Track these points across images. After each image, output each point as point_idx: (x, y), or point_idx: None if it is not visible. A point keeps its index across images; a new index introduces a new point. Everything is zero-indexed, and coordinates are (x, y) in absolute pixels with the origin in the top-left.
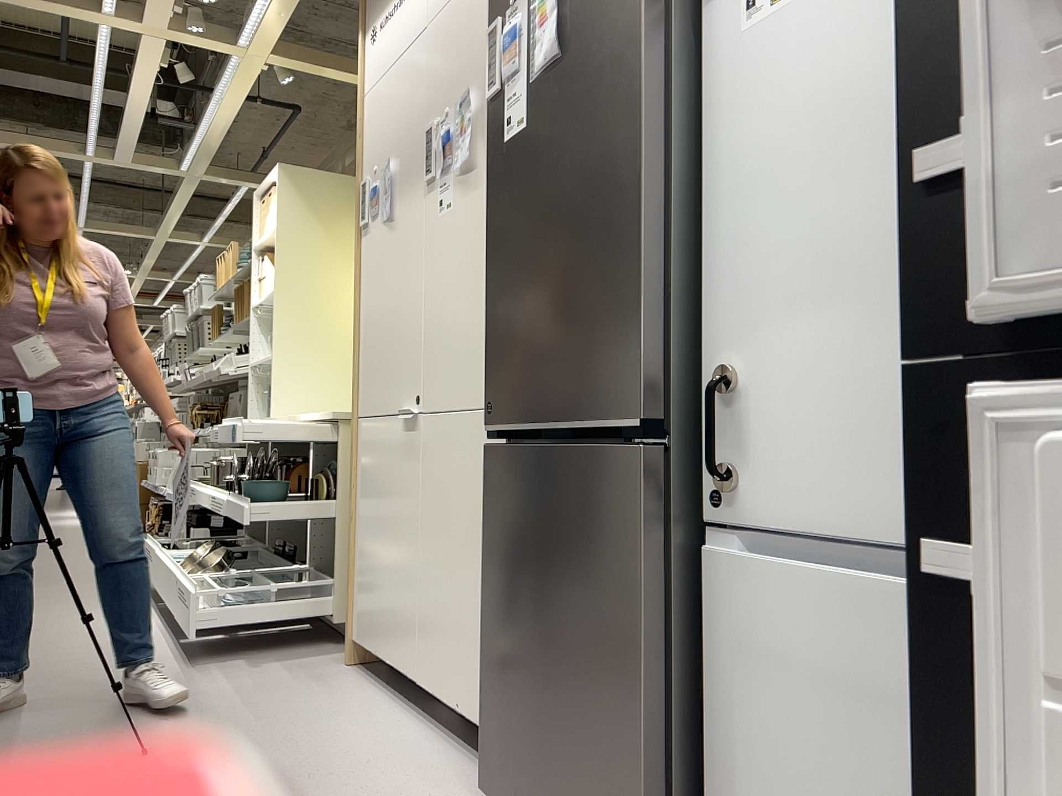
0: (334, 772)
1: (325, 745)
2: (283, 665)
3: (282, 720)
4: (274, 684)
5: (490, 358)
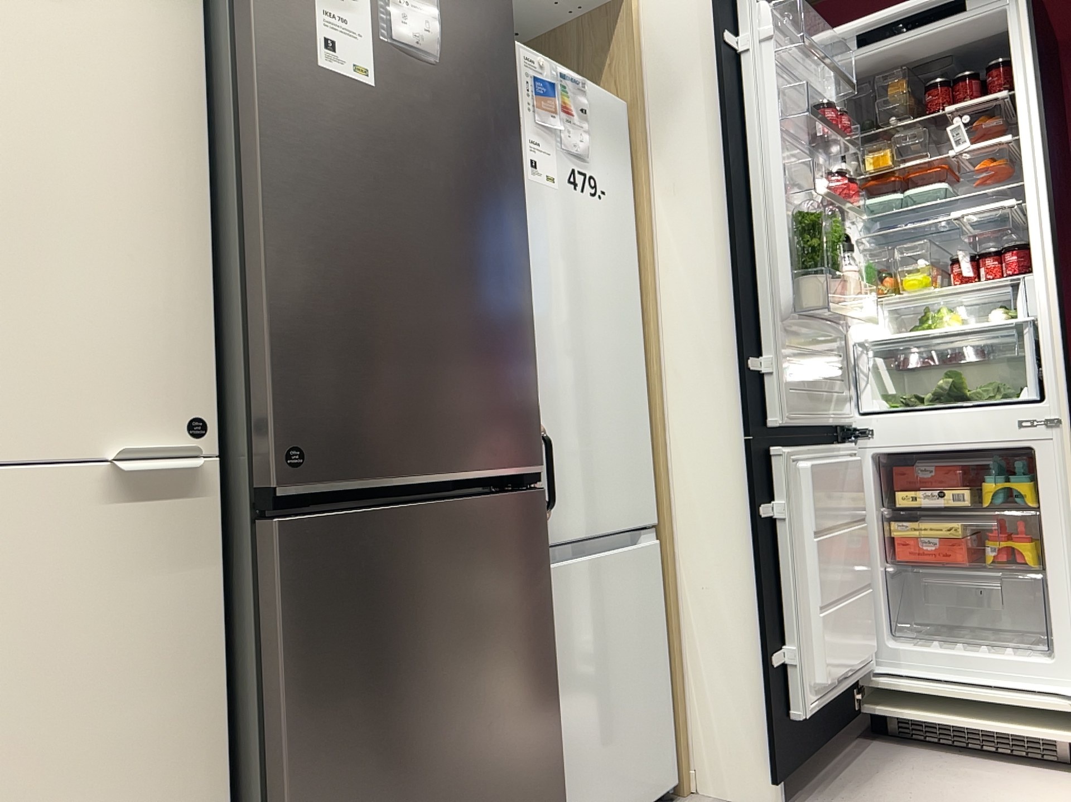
0: None
1: None
2: None
3: None
4: None
5: (285, 375)
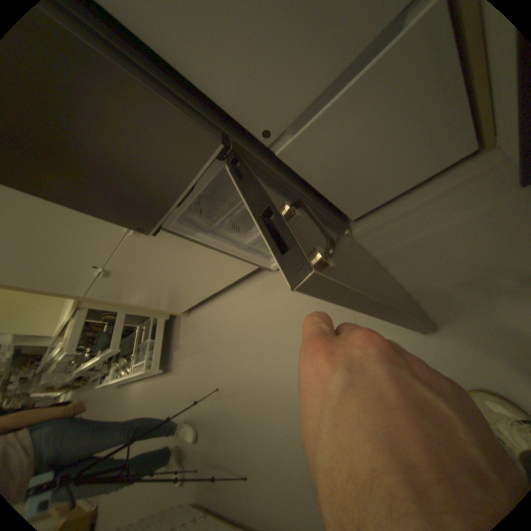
0: (244, 324)
1: (230, 326)
2: (183, 337)
3: (213, 339)
4: (192, 341)
5: (112, 217)
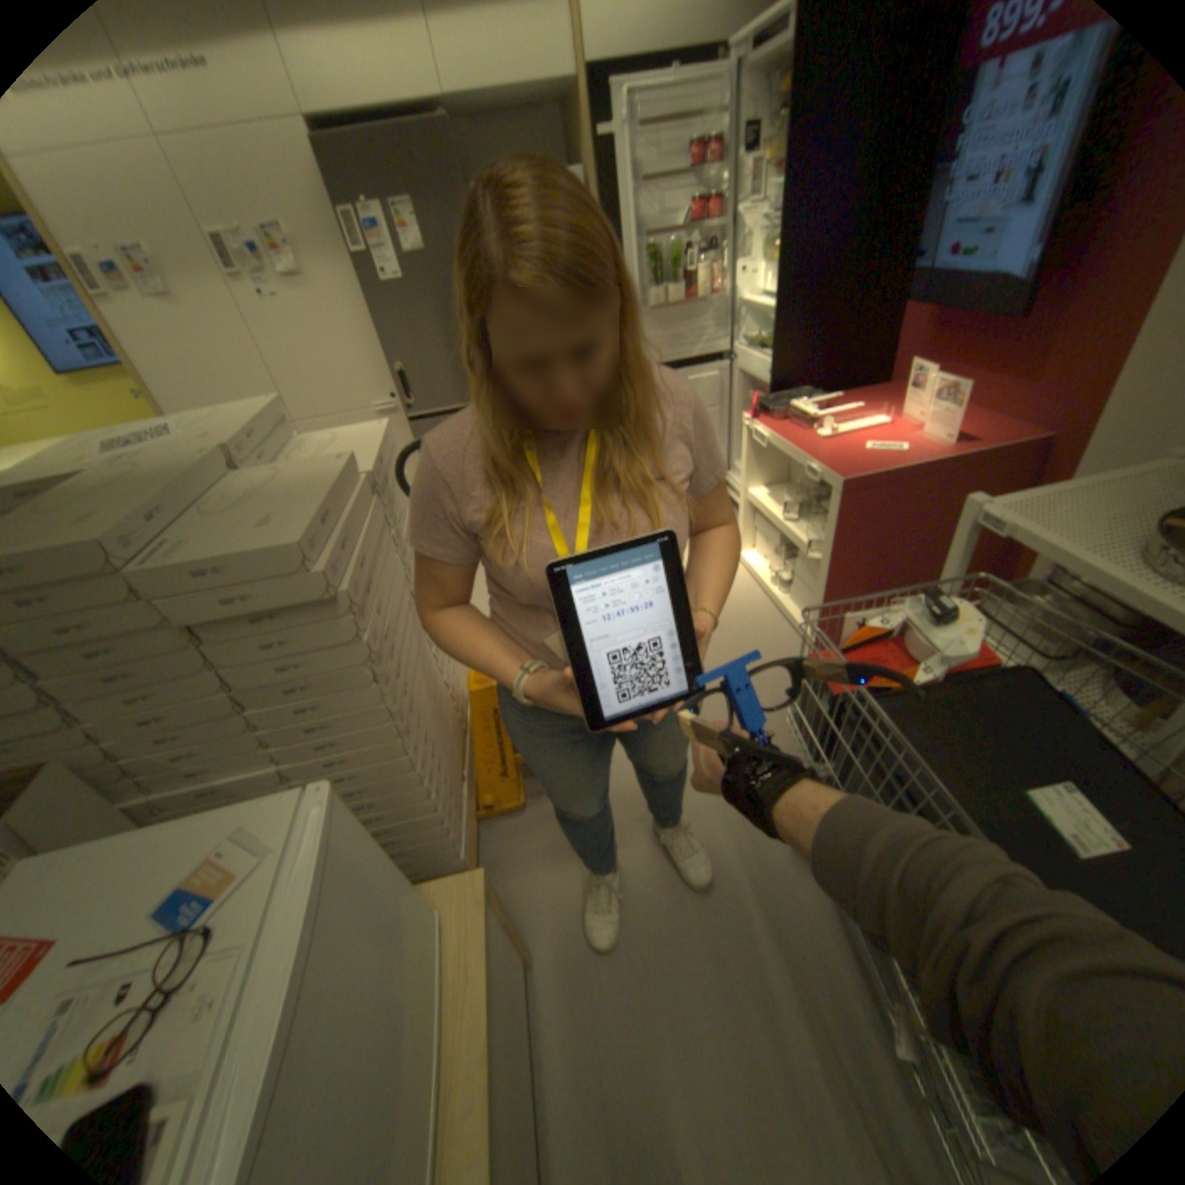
0: None
1: None
2: None
3: None
4: None
5: (401, 385)
